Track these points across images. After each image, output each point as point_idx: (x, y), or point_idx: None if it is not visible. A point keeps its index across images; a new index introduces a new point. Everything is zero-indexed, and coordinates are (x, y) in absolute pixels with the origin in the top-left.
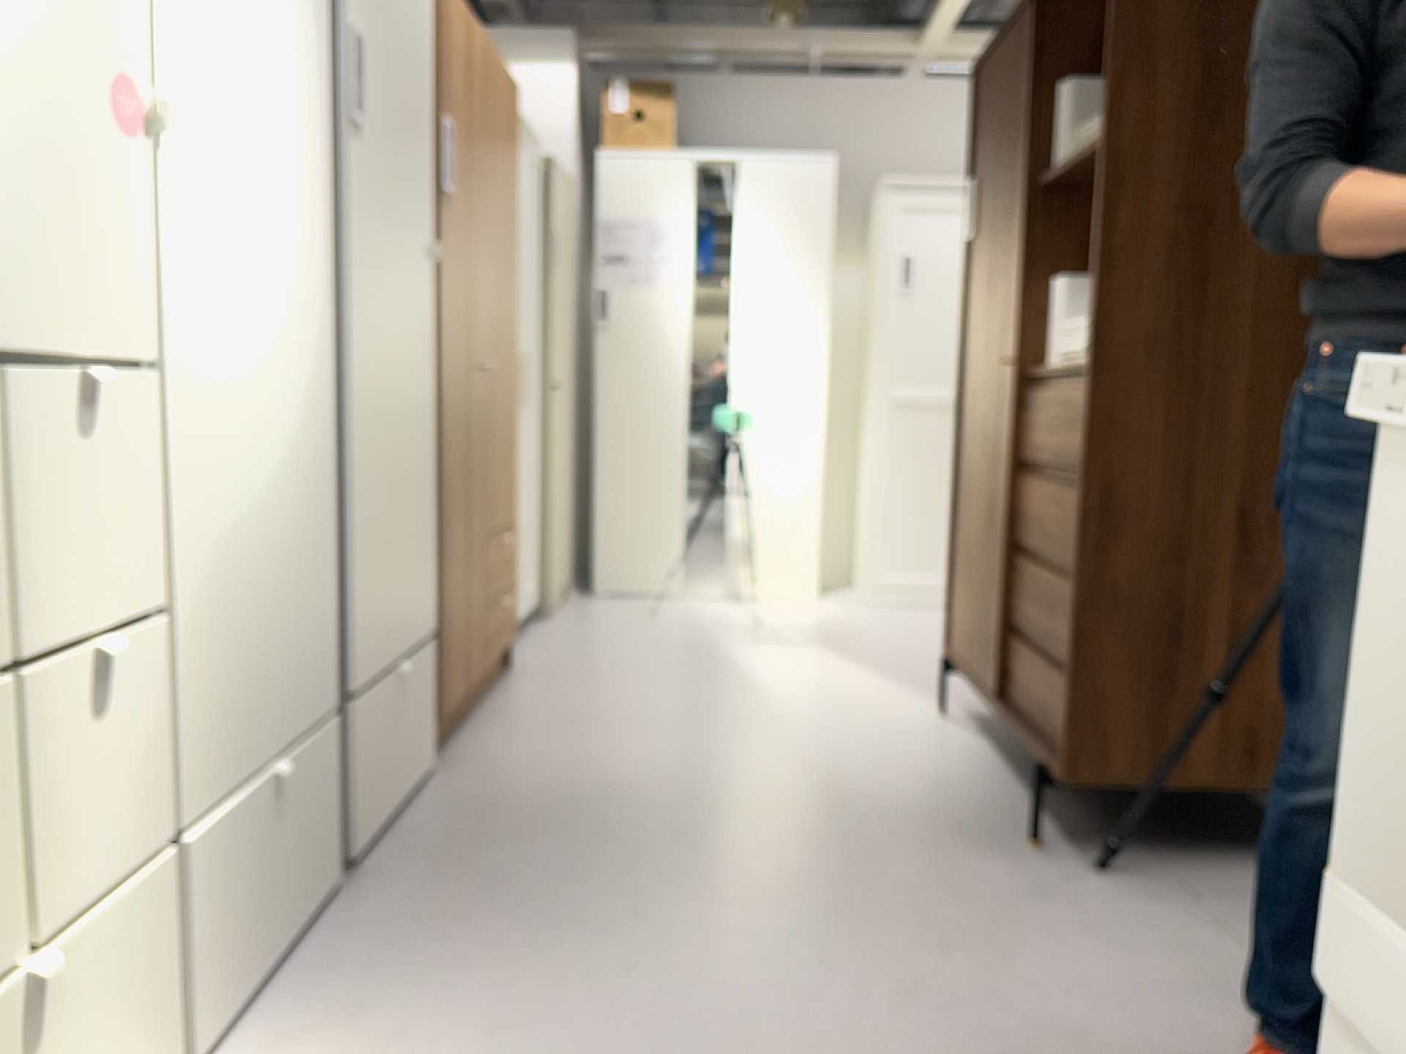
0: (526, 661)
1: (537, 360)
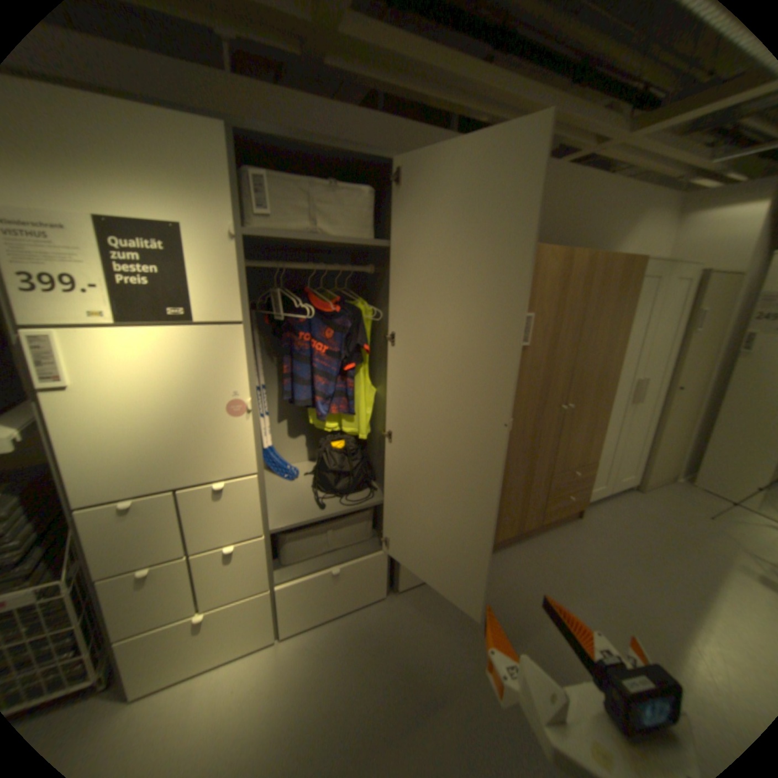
0: (597, 518)
1: (667, 377)
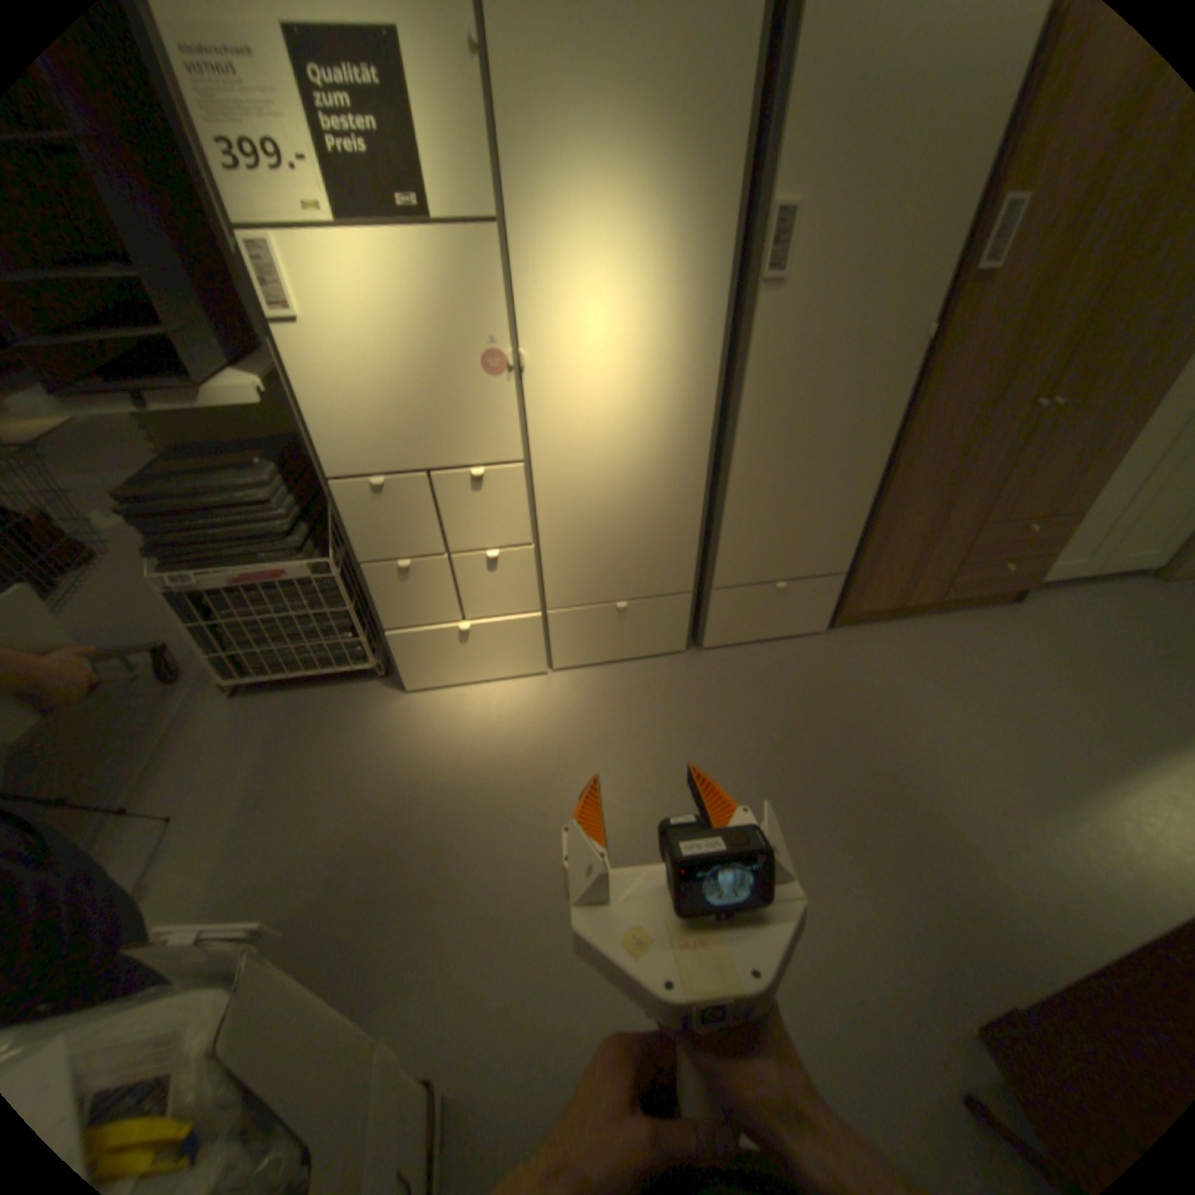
0: (1050, 605)
1: None
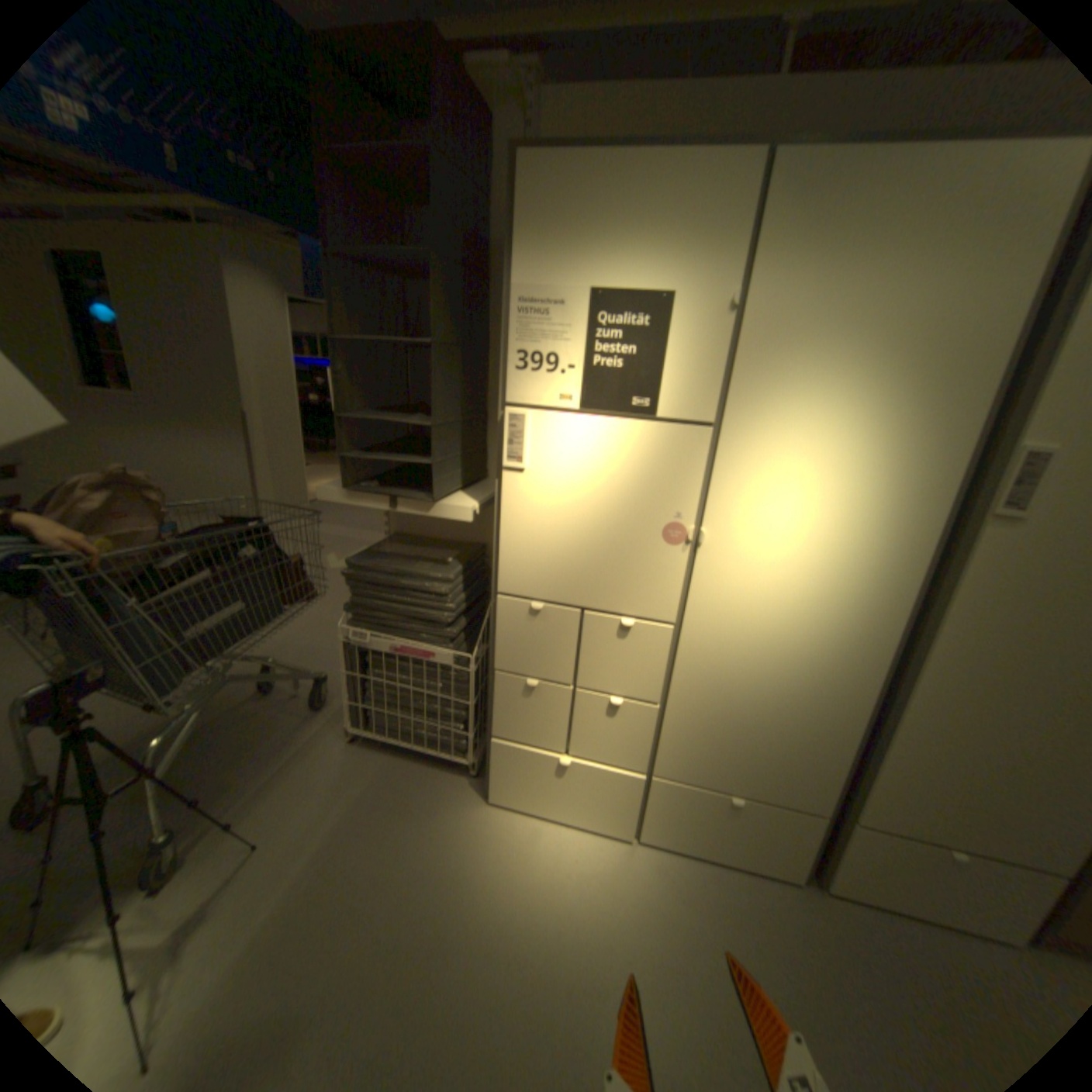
0: None
1: None
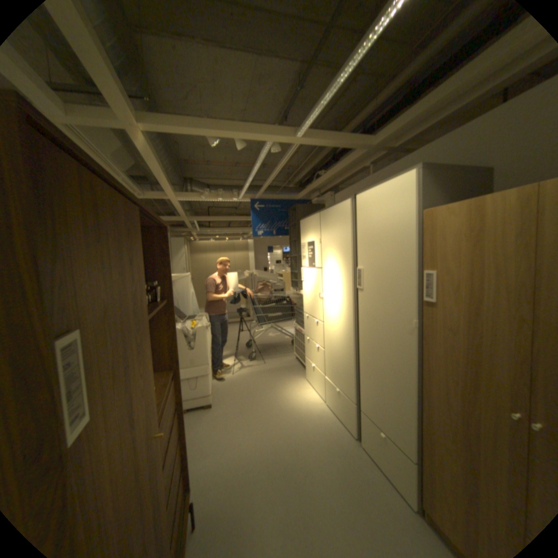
0: None
1: None
